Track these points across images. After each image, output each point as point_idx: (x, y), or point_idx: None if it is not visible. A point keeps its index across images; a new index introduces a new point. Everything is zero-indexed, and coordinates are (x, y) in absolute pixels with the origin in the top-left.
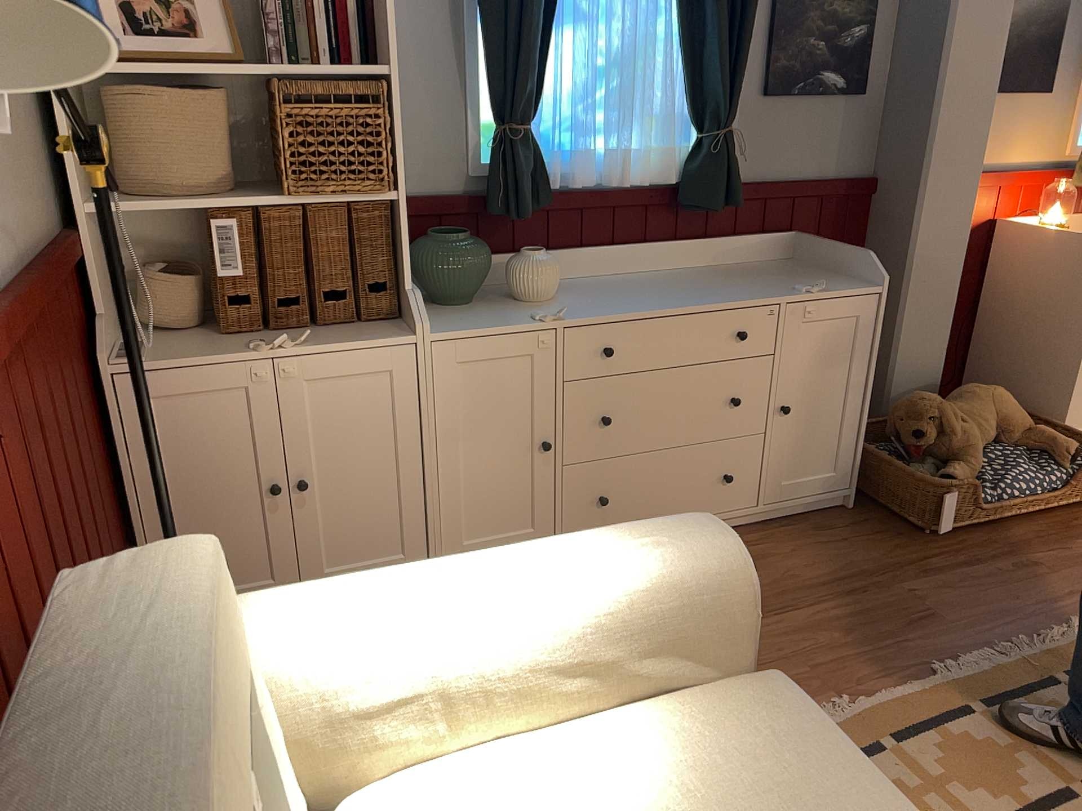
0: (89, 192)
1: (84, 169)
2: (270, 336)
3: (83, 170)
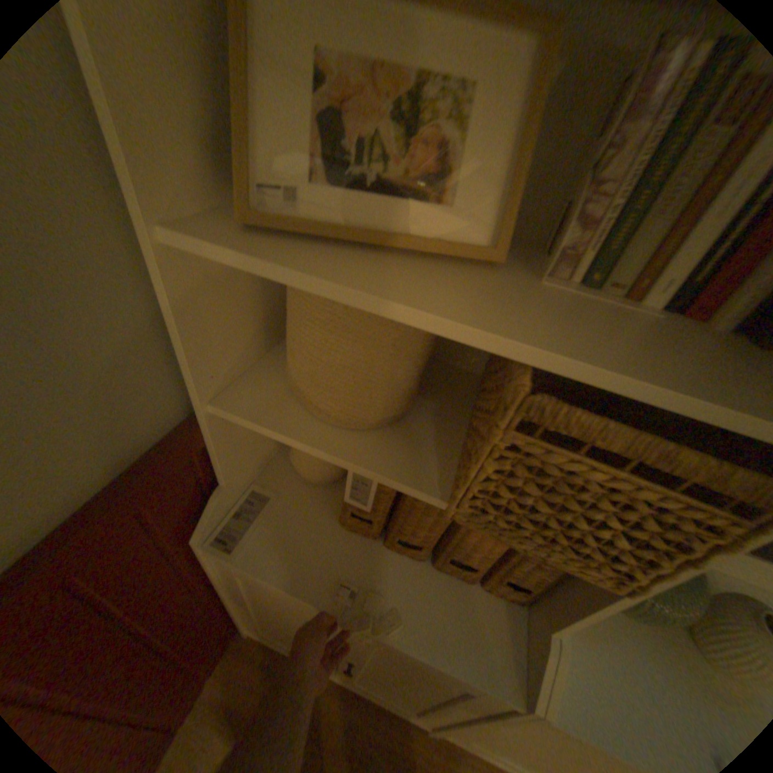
0: (251, 360)
1: (248, 337)
2: (384, 557)
3: (237, 347)
